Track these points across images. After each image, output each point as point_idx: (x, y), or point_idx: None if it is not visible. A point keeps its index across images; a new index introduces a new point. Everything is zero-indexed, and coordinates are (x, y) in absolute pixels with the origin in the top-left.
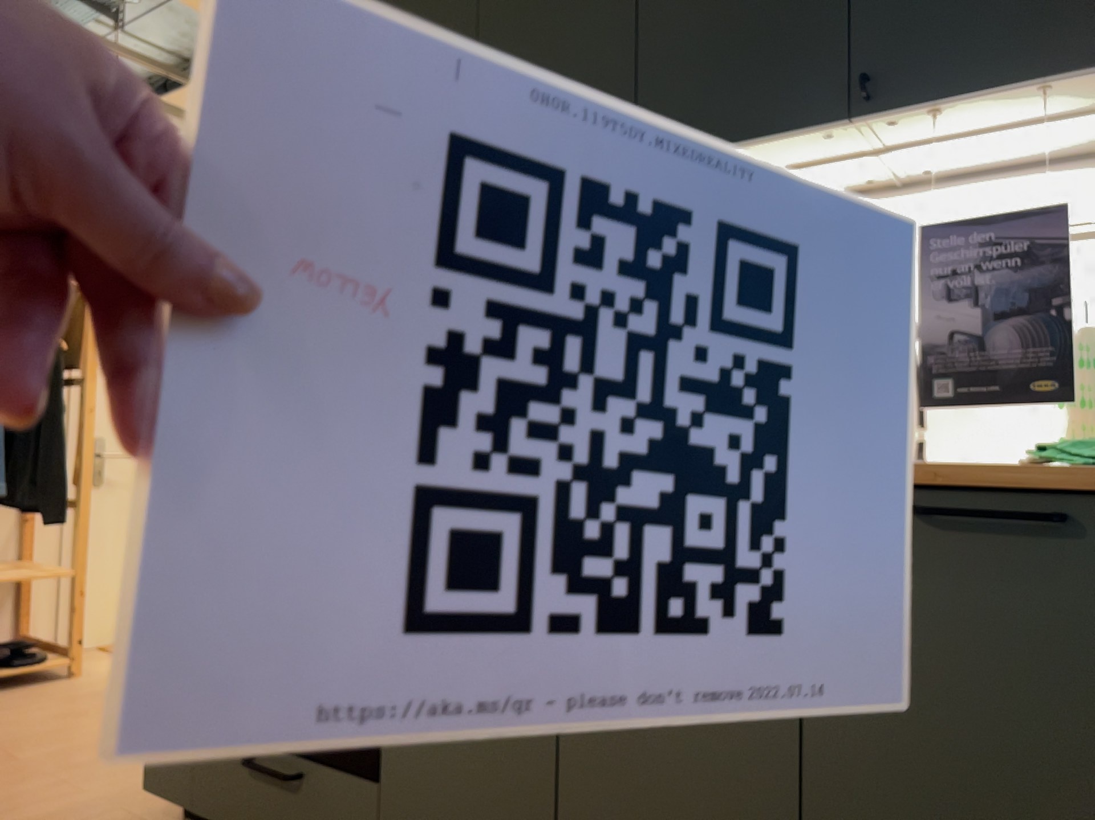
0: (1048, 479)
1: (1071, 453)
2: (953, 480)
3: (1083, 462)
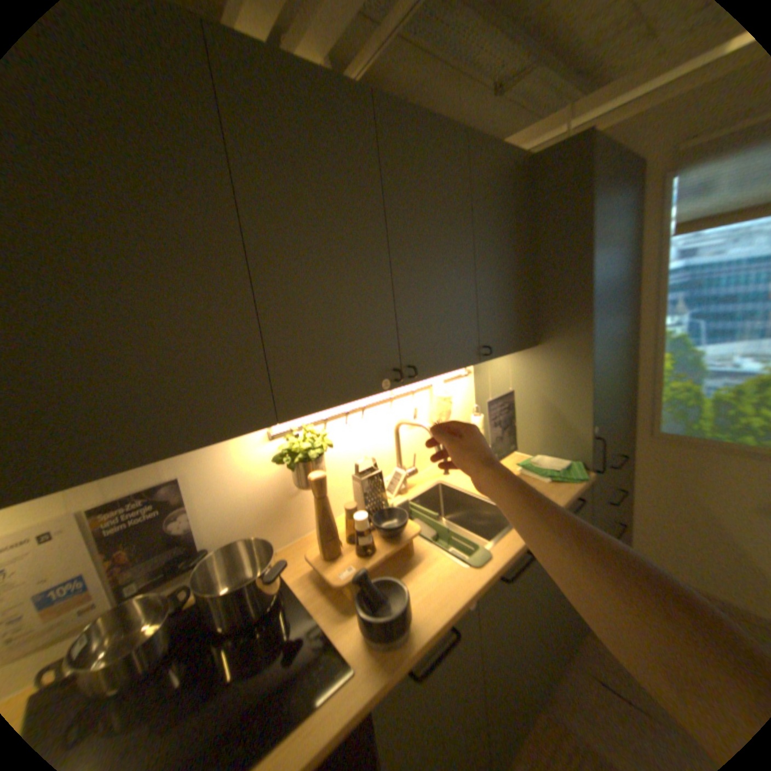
0: (581, 492)
1: (563, 478)
2: (569, 503)
3: (572, 481)
